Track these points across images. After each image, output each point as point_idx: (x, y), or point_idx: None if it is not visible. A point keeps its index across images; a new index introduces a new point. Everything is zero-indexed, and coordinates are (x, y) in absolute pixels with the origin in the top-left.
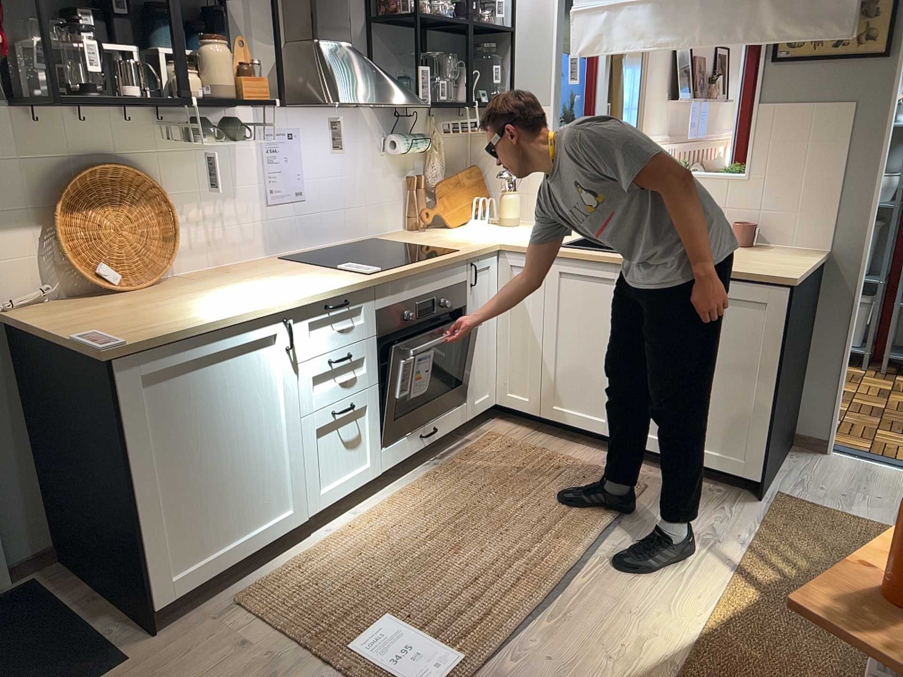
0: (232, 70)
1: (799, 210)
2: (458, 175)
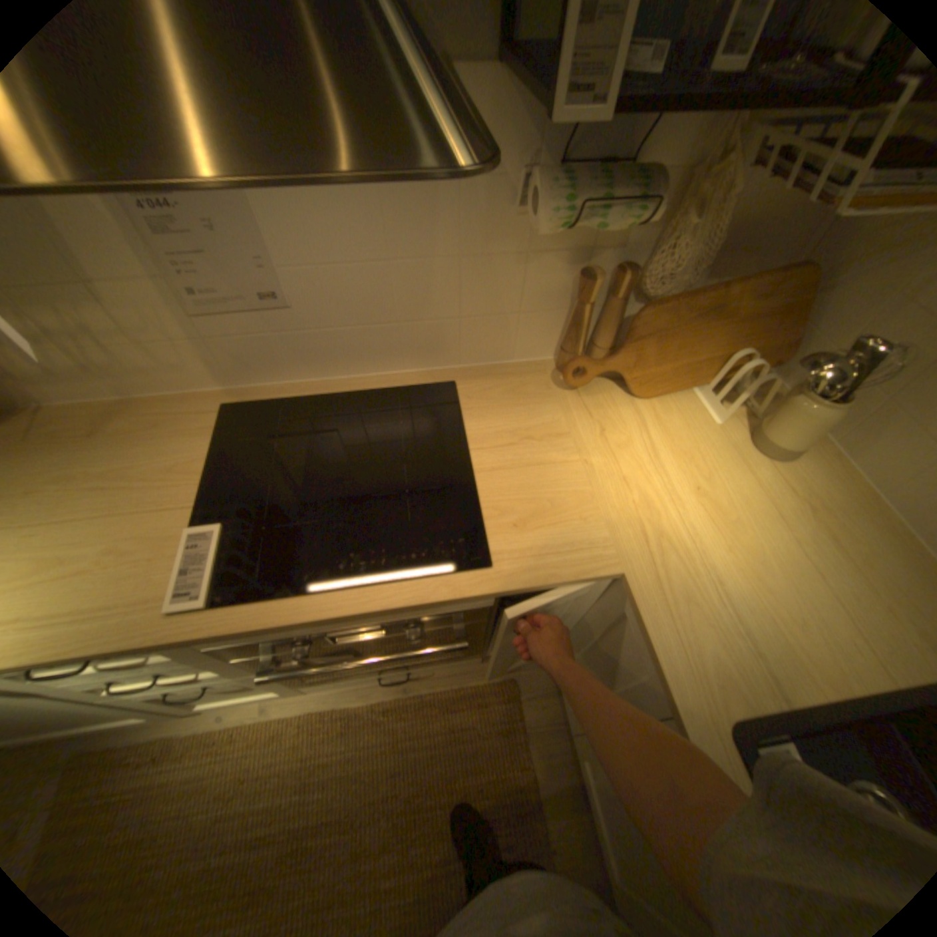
0: None
1: None
2: (730, 285)
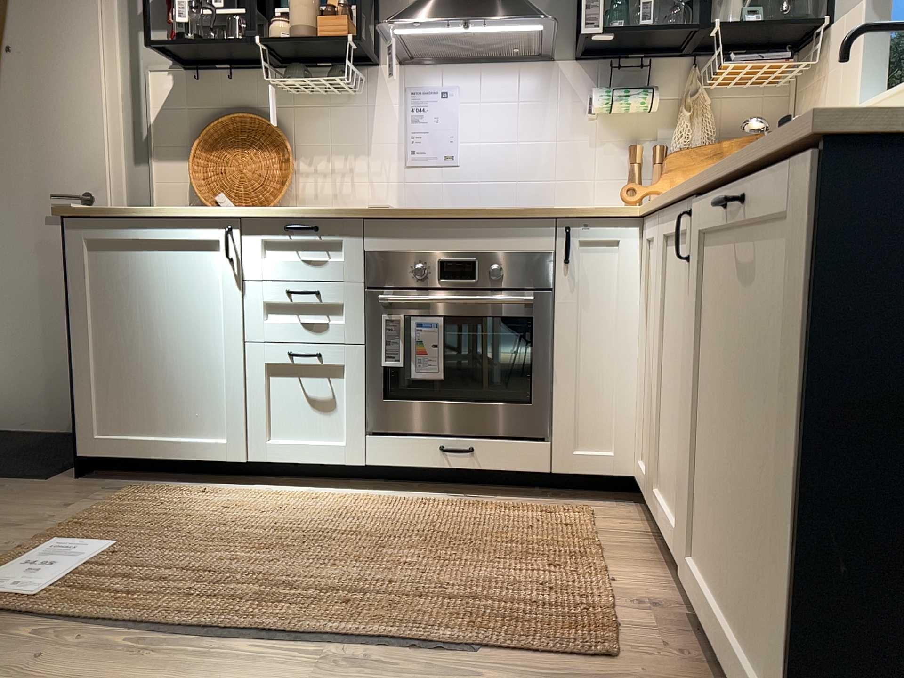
0: (307, 11)
1: None
2: (721, 145)
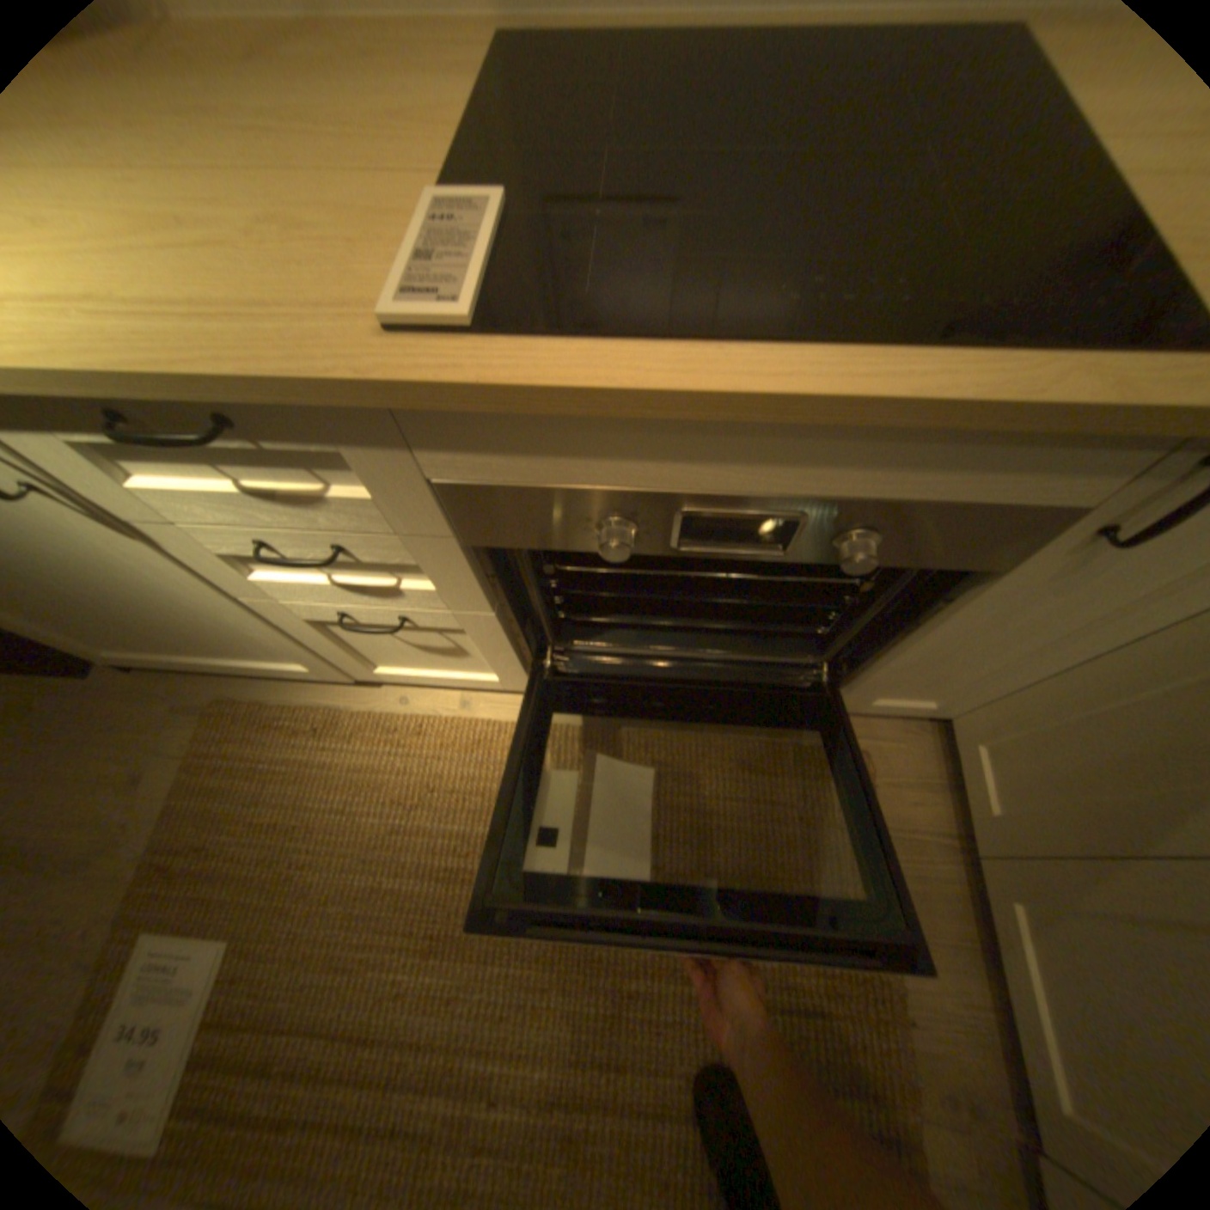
0: None
1: None
2: None
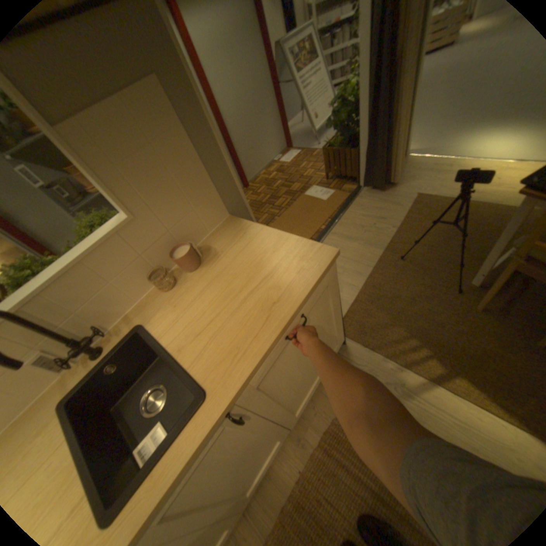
0: None
1: (192, 208)
2: None
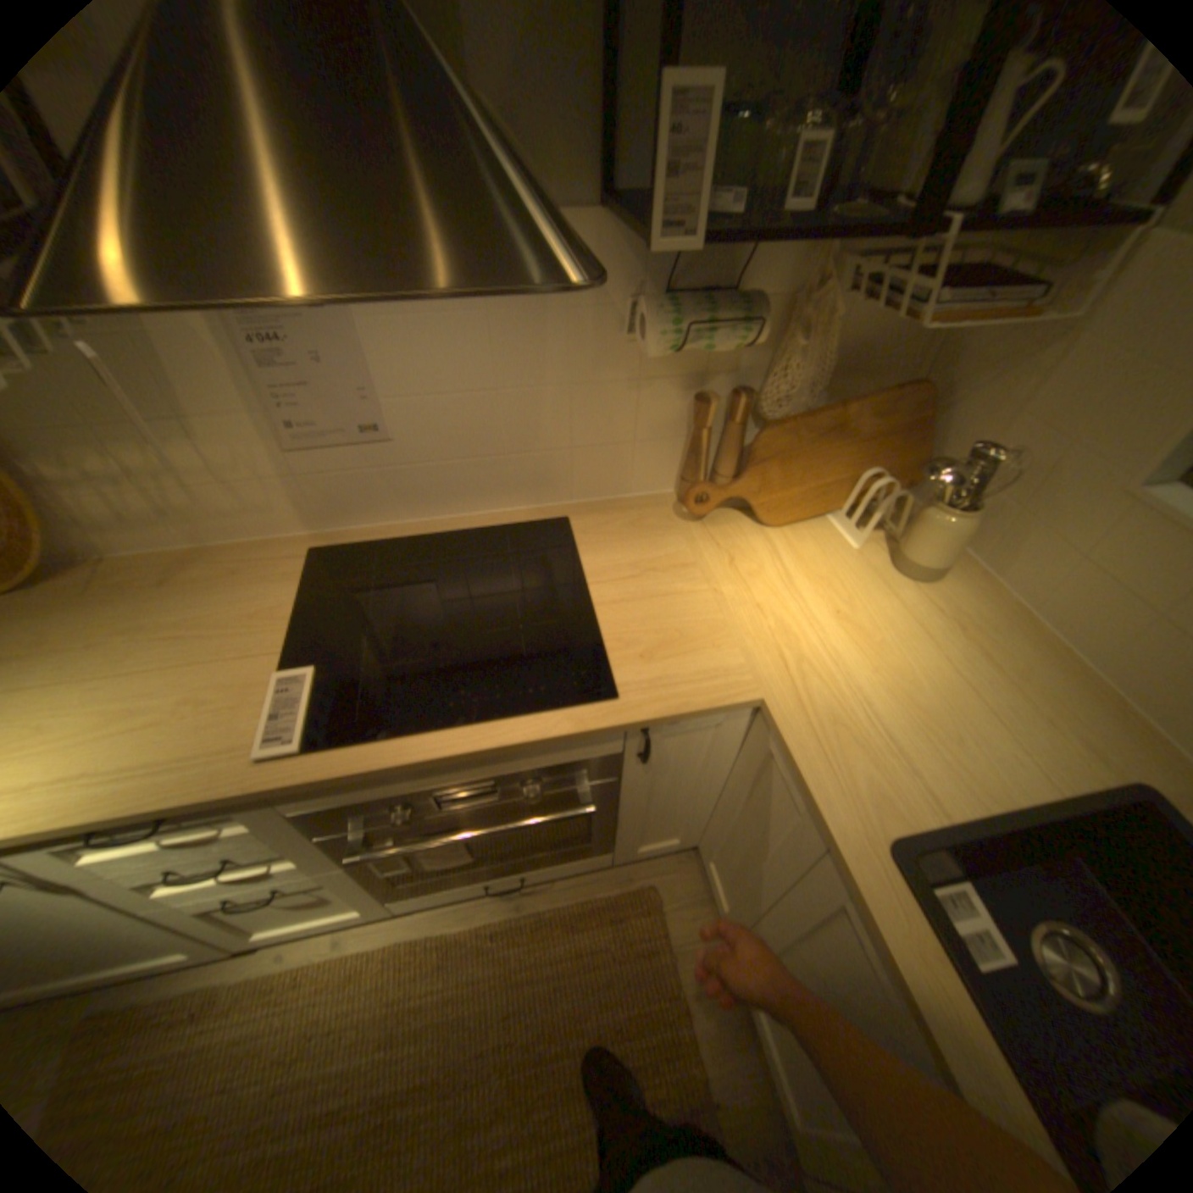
0: None
1: None
2: (847, 405)
